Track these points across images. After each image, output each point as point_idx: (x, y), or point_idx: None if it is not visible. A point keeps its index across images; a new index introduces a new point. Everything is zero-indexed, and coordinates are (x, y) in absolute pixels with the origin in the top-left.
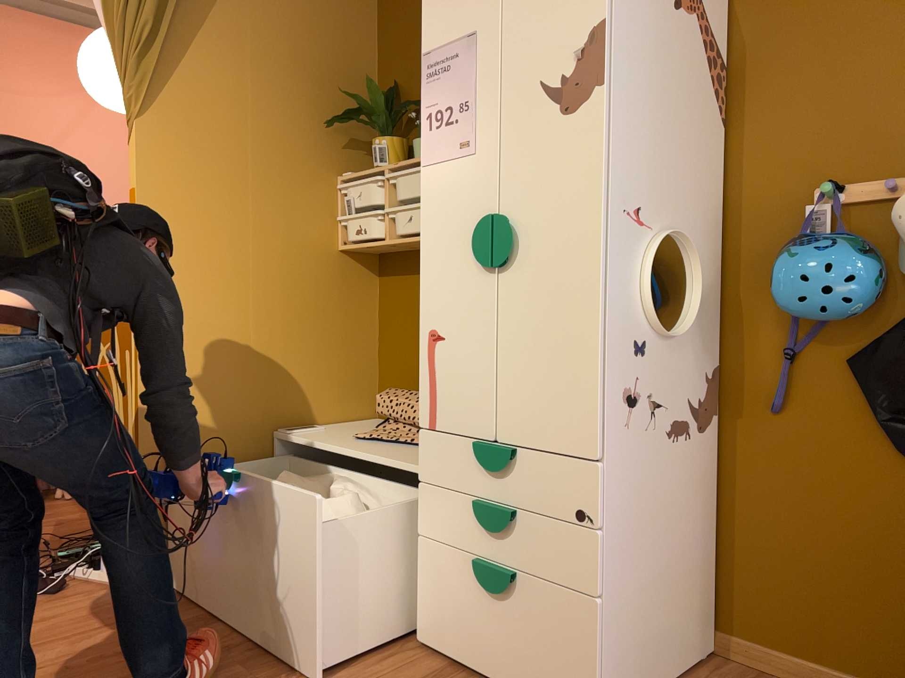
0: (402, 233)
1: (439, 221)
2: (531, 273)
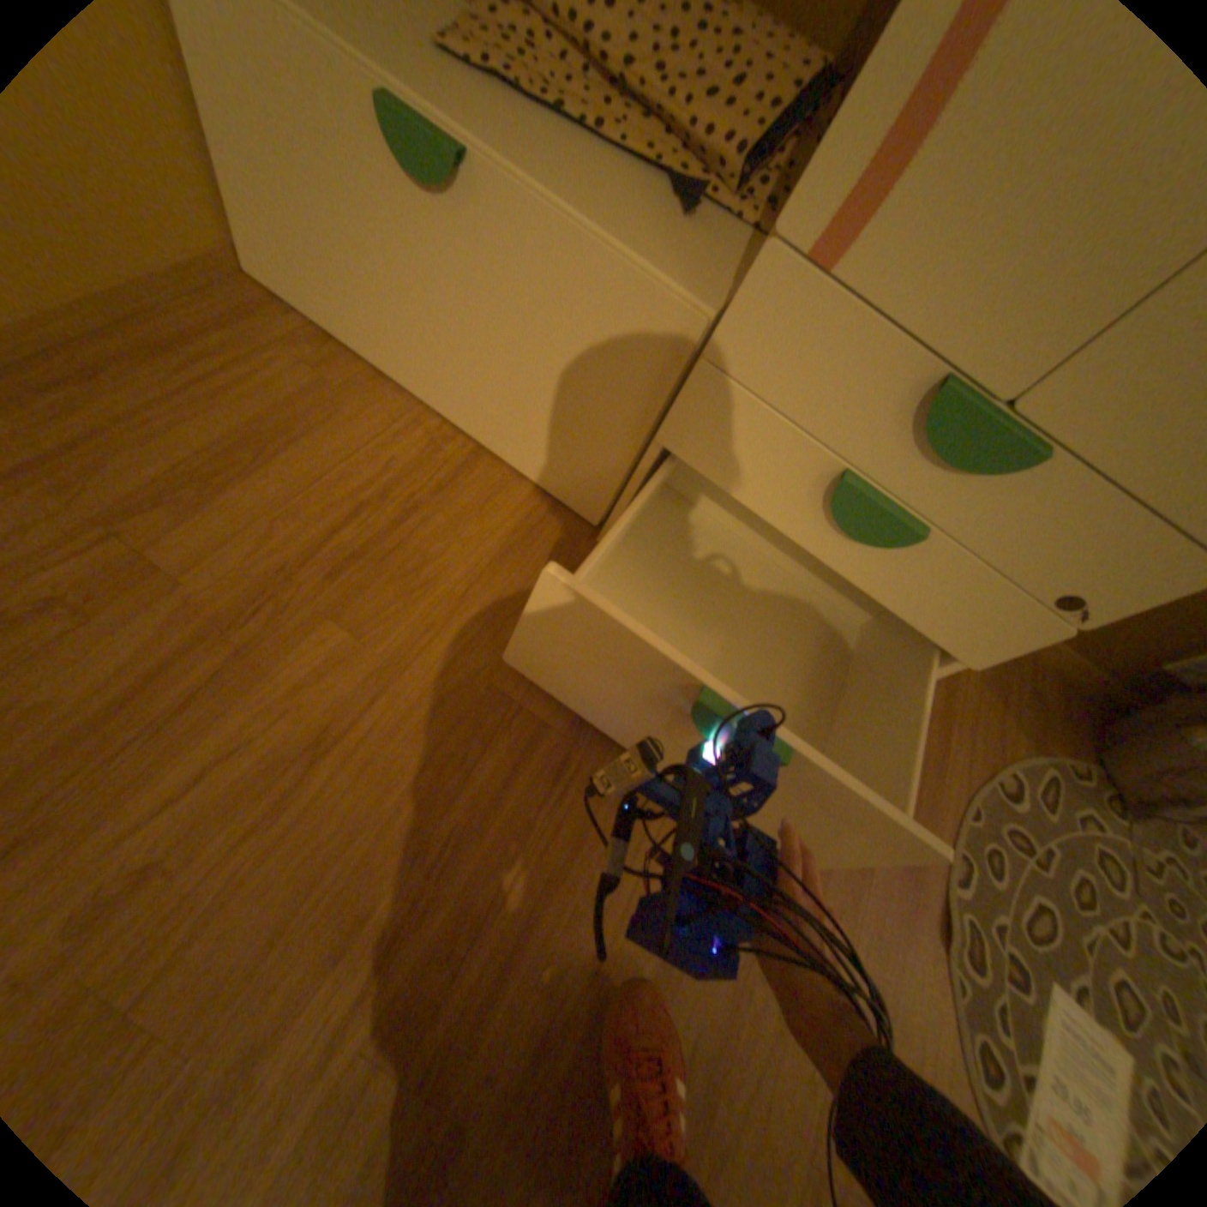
0: None
1: None
2: None
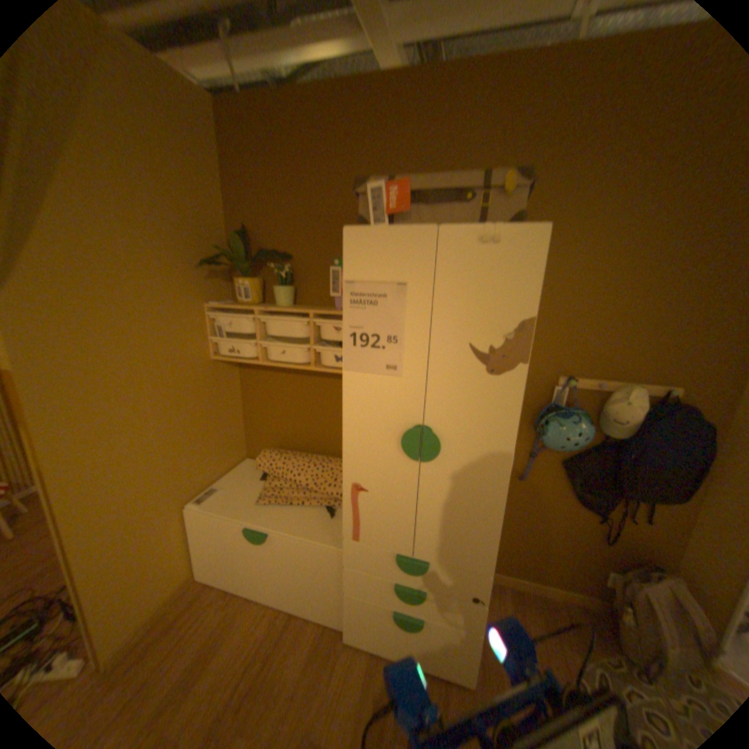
0: (276, 361)
1: (363, 415)
2: (450, 468)
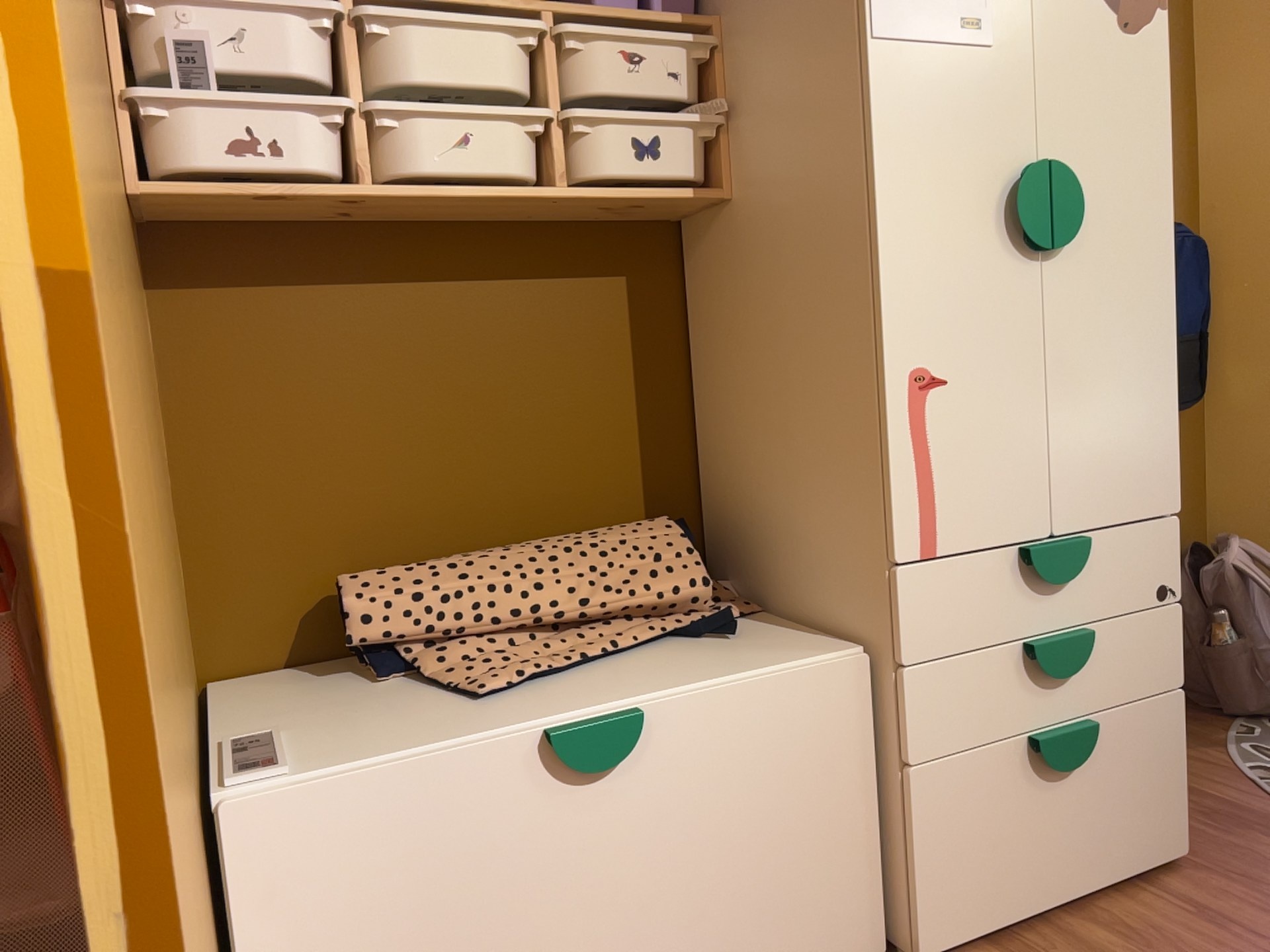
0: (433, 175)
1: (923, 160)
2: (1091, 262)
